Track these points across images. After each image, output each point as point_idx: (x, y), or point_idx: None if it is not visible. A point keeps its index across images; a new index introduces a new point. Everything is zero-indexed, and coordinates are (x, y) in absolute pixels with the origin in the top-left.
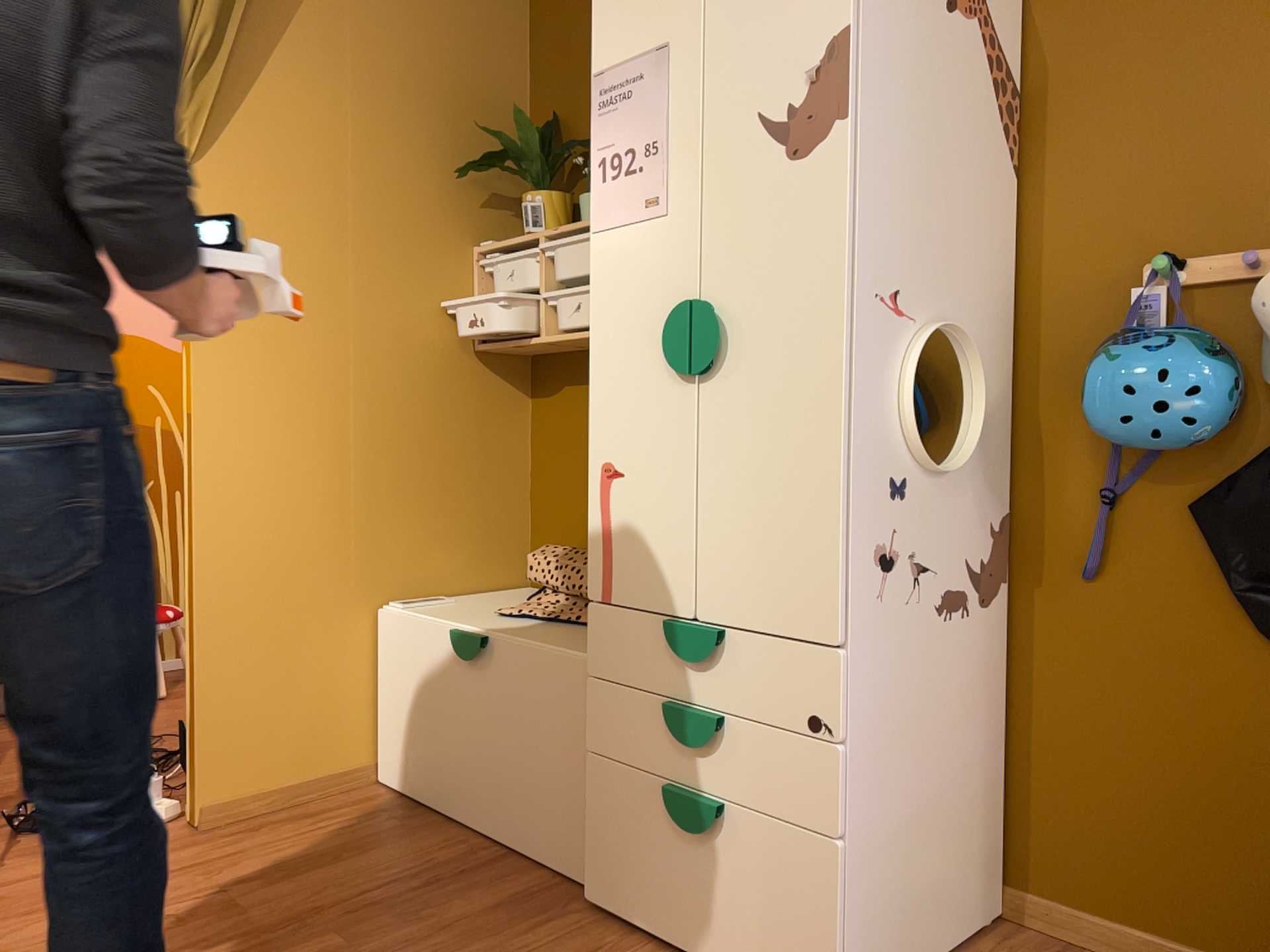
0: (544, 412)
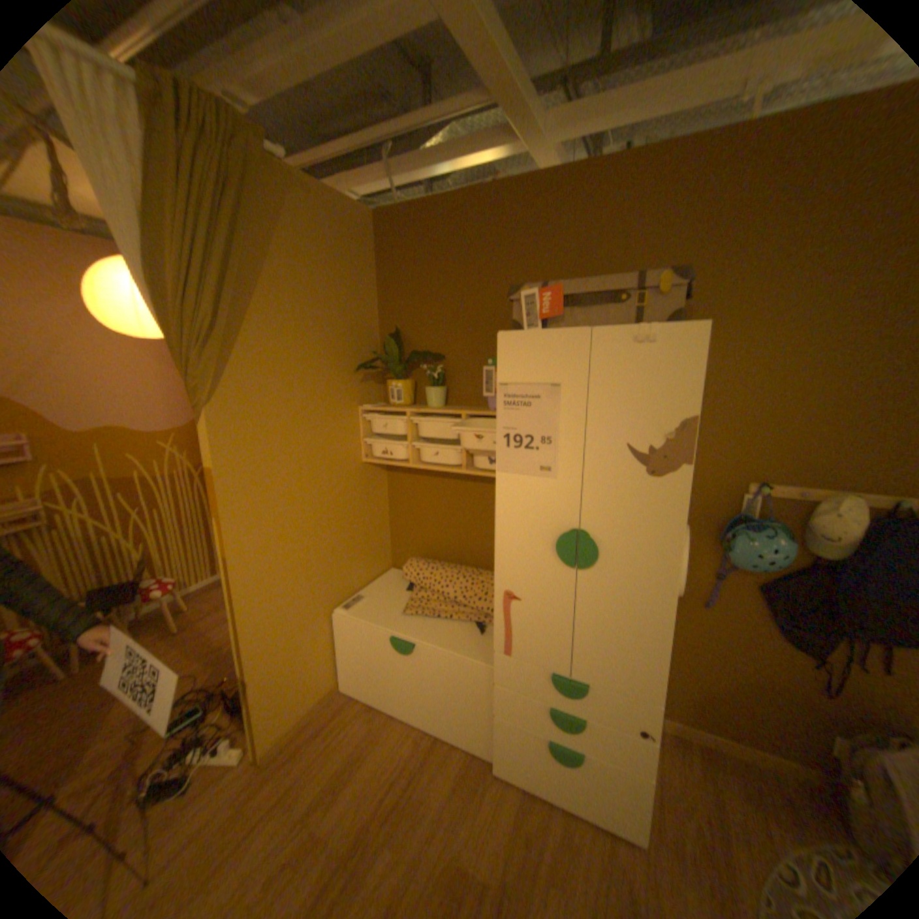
0: (397, 485)
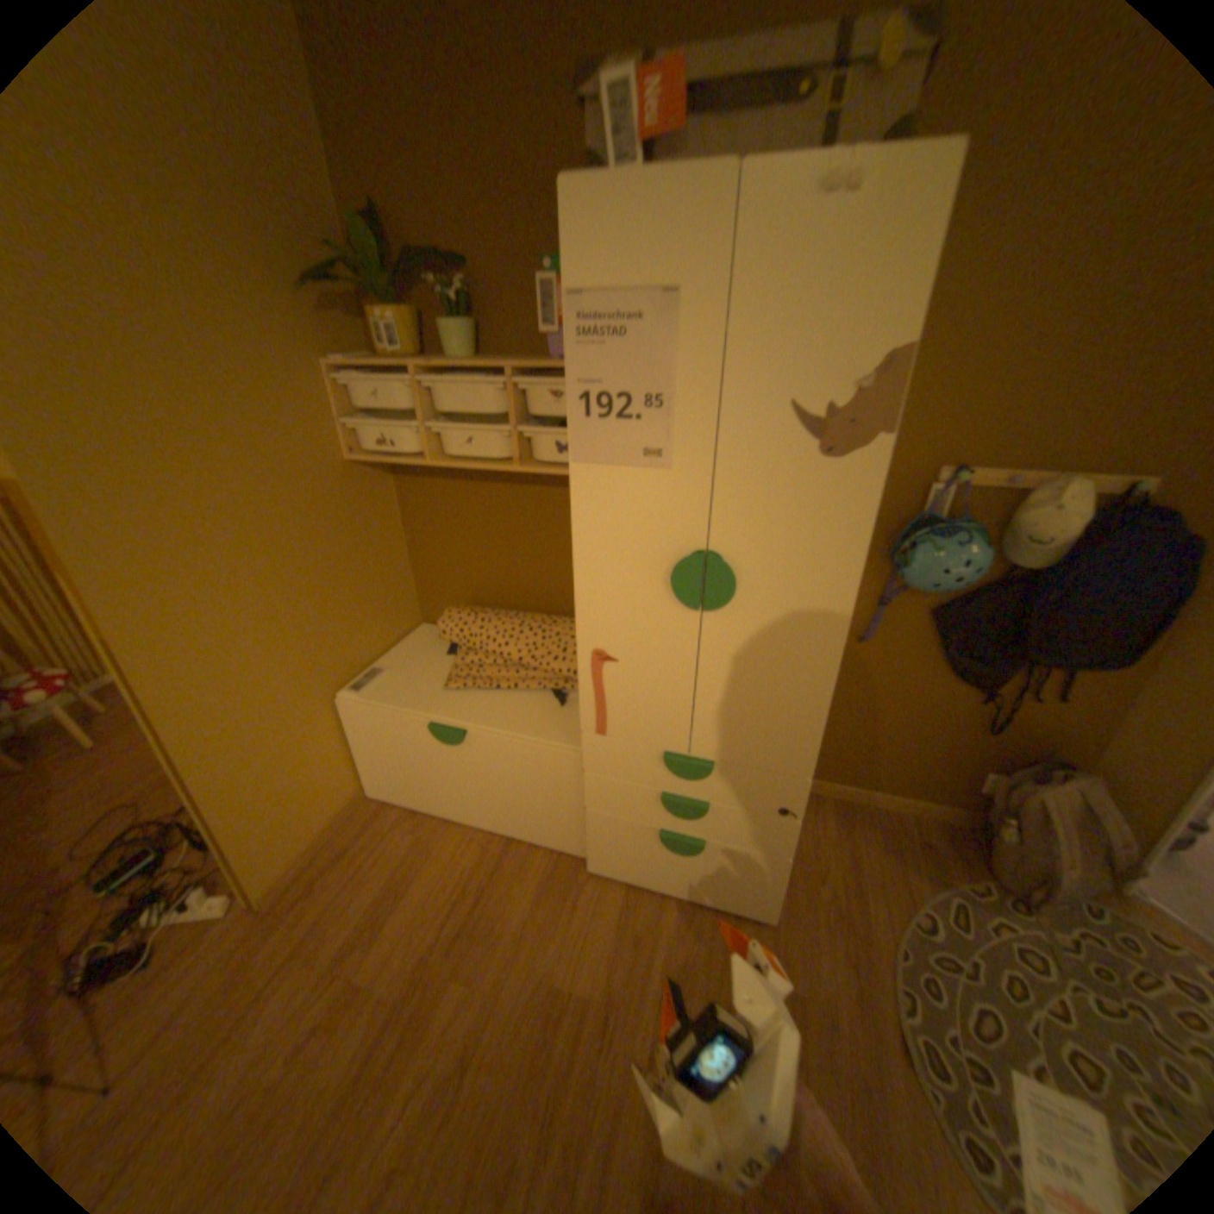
0: (413, 497)
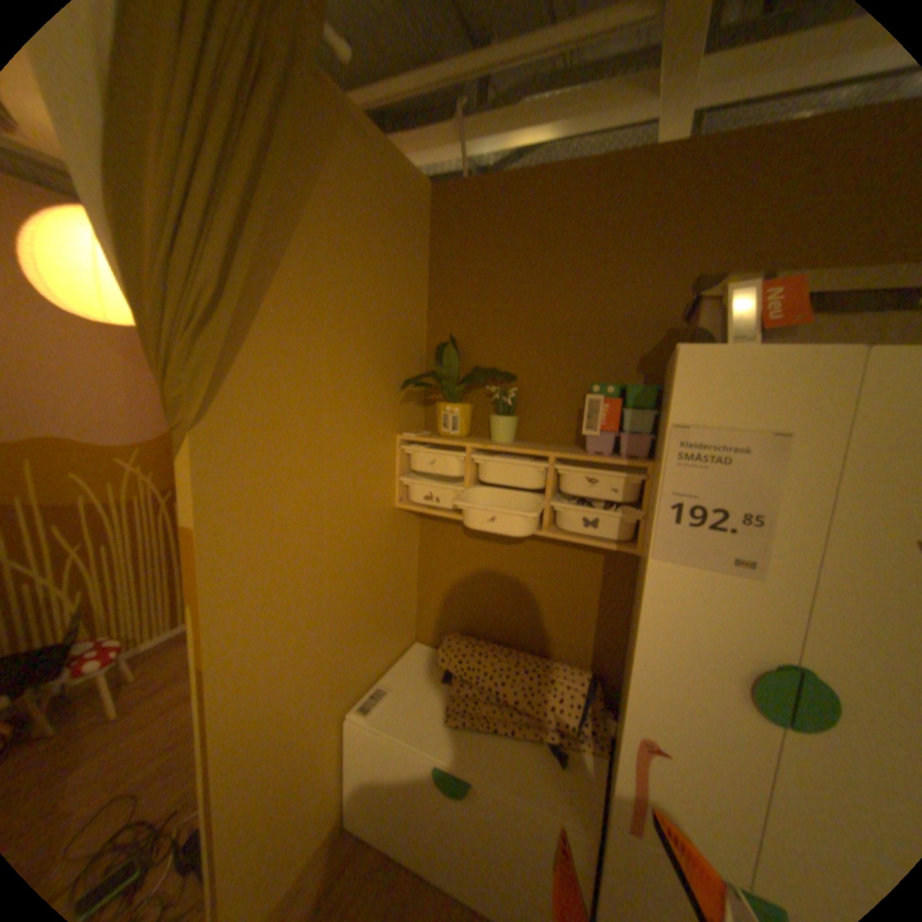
0: (434, 537)
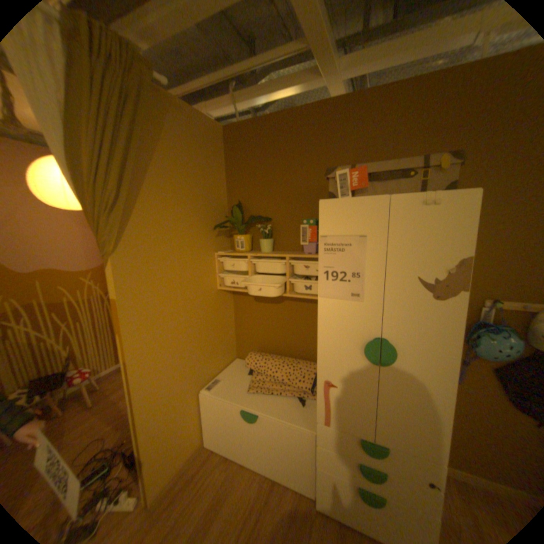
0: (240, 303)
